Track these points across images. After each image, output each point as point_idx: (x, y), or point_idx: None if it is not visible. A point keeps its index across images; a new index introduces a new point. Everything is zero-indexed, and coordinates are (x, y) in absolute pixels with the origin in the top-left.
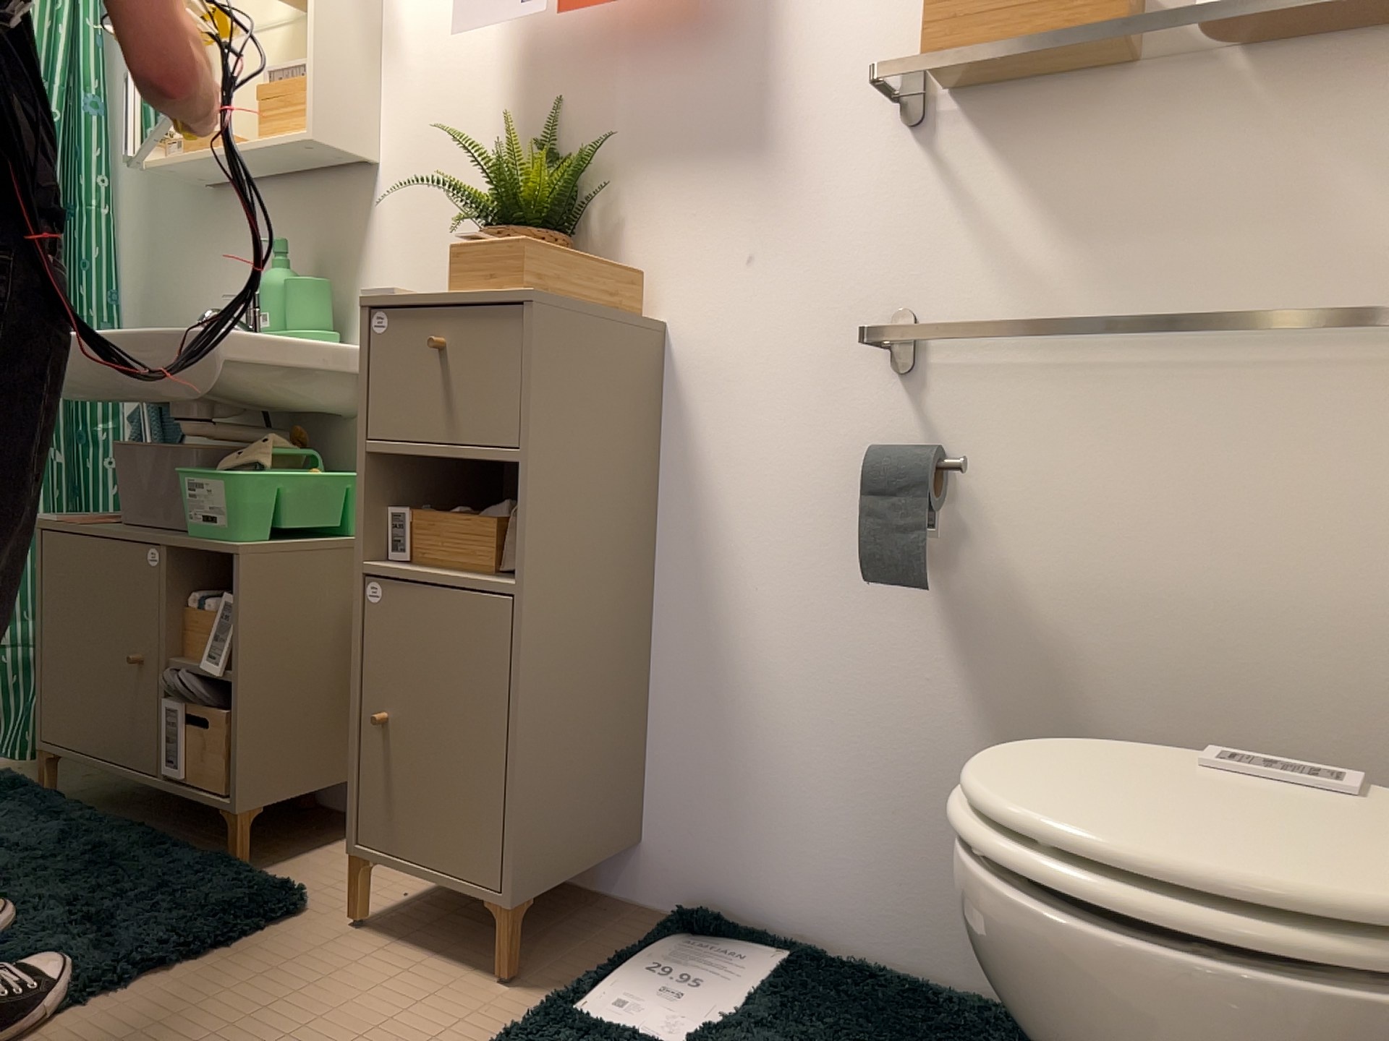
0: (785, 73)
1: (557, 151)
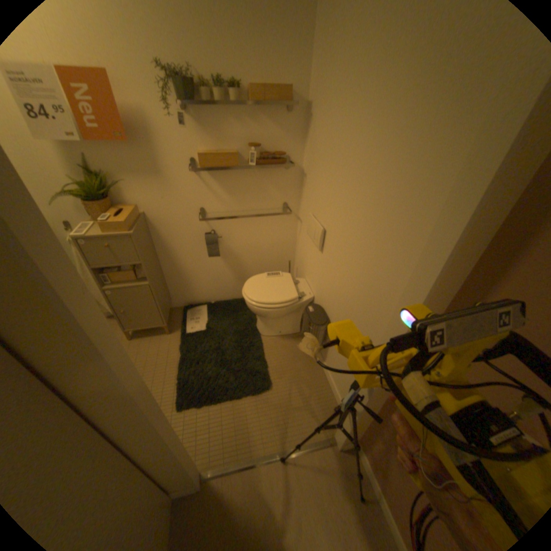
0: (159, 154)
1: (87, 168)
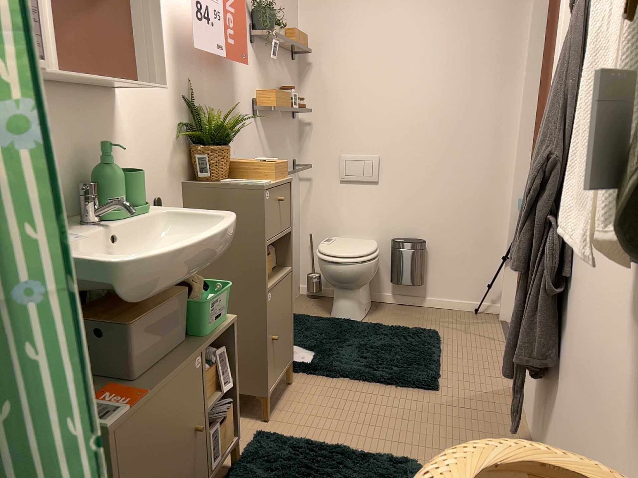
0: (237, 92)
1: (192, 103)
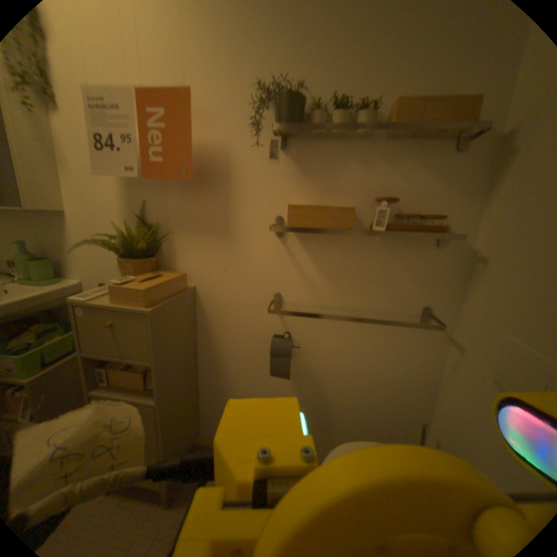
0: (236, 208)
1: (145, 220)
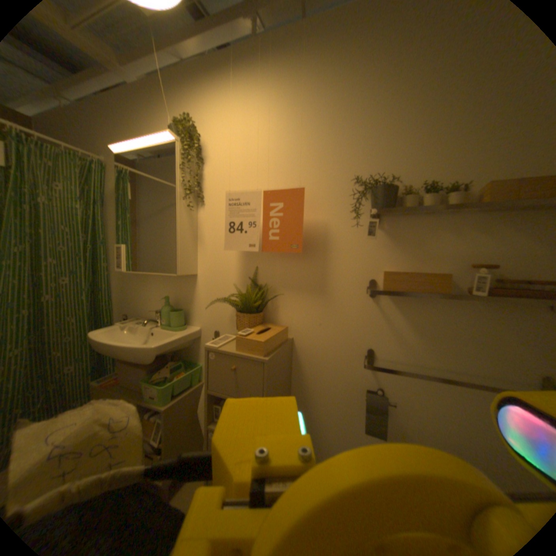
0: (332, 271)
1: (256, 280)
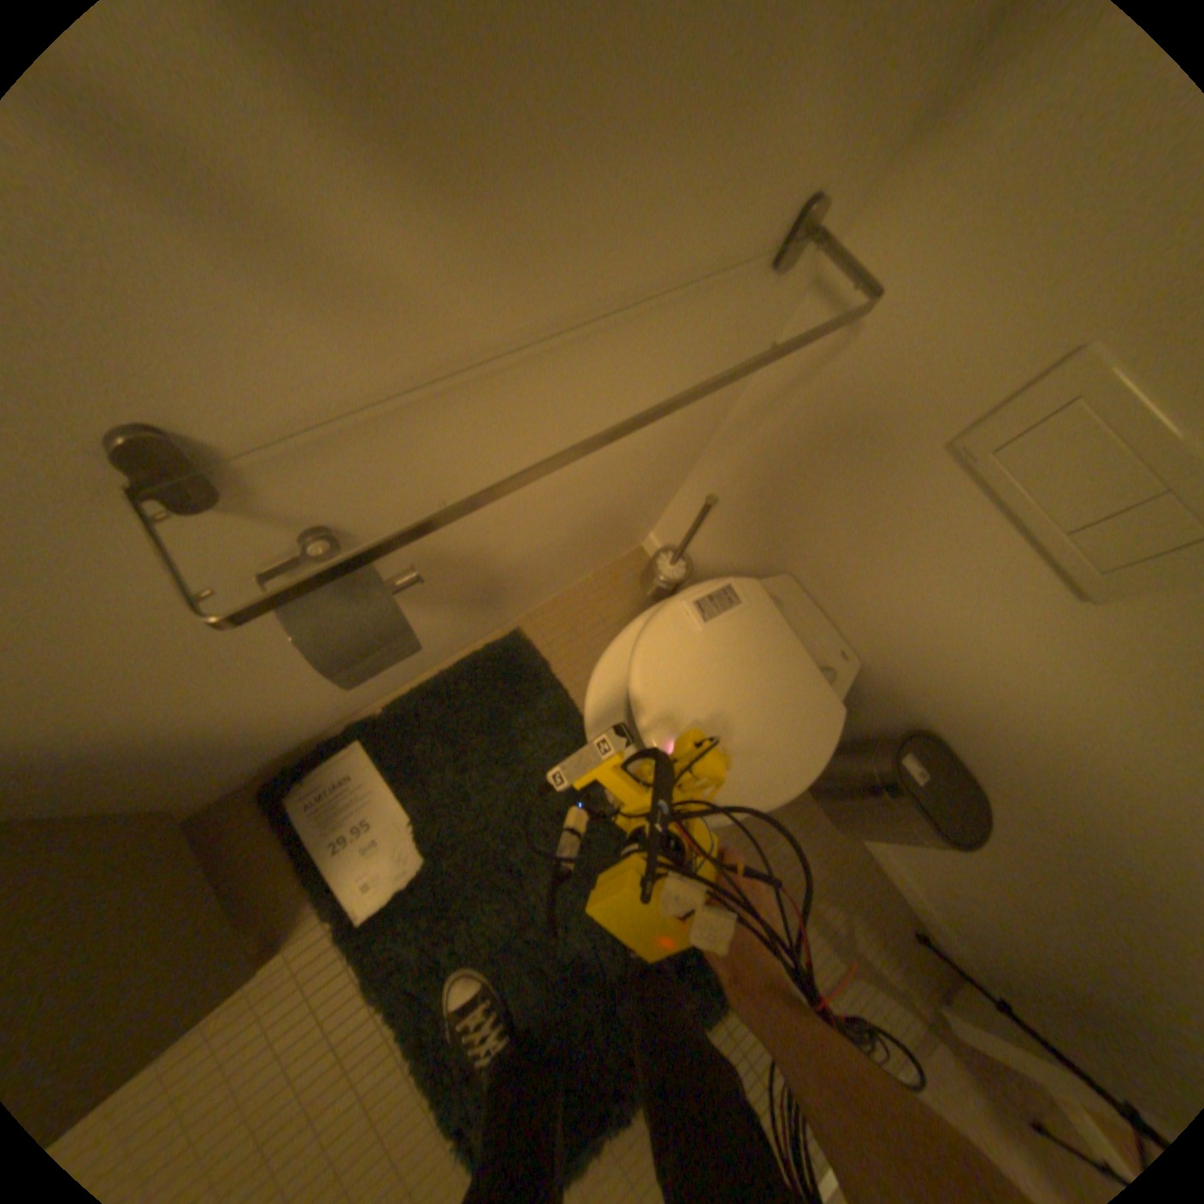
0: None
1: None
